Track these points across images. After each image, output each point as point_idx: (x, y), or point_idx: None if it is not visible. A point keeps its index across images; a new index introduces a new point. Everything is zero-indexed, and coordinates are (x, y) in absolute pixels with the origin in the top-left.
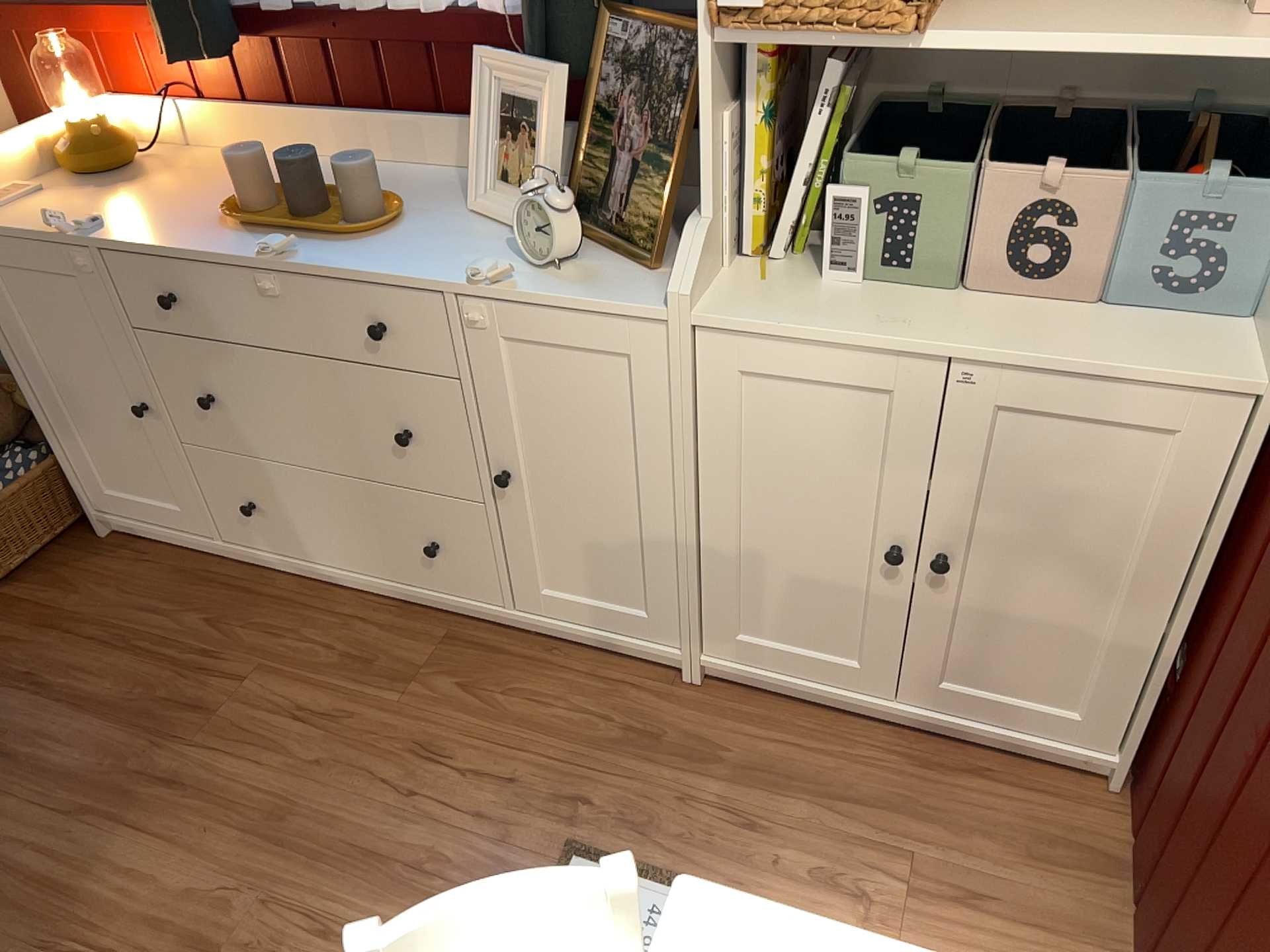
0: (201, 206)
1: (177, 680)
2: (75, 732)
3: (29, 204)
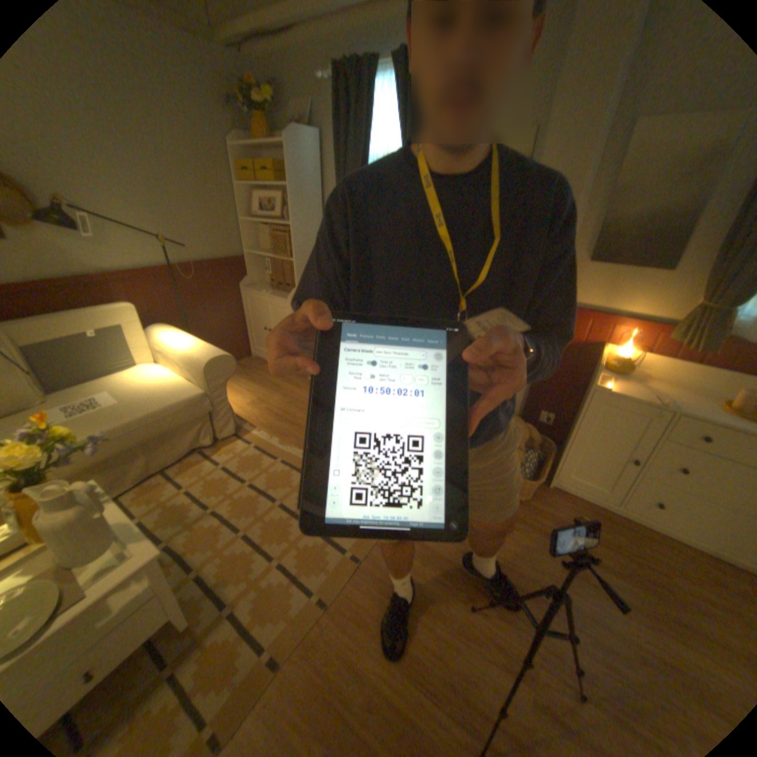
0: (700, 403)
1: (639, 571)
2: (615, 585)
3: (618, 385)
